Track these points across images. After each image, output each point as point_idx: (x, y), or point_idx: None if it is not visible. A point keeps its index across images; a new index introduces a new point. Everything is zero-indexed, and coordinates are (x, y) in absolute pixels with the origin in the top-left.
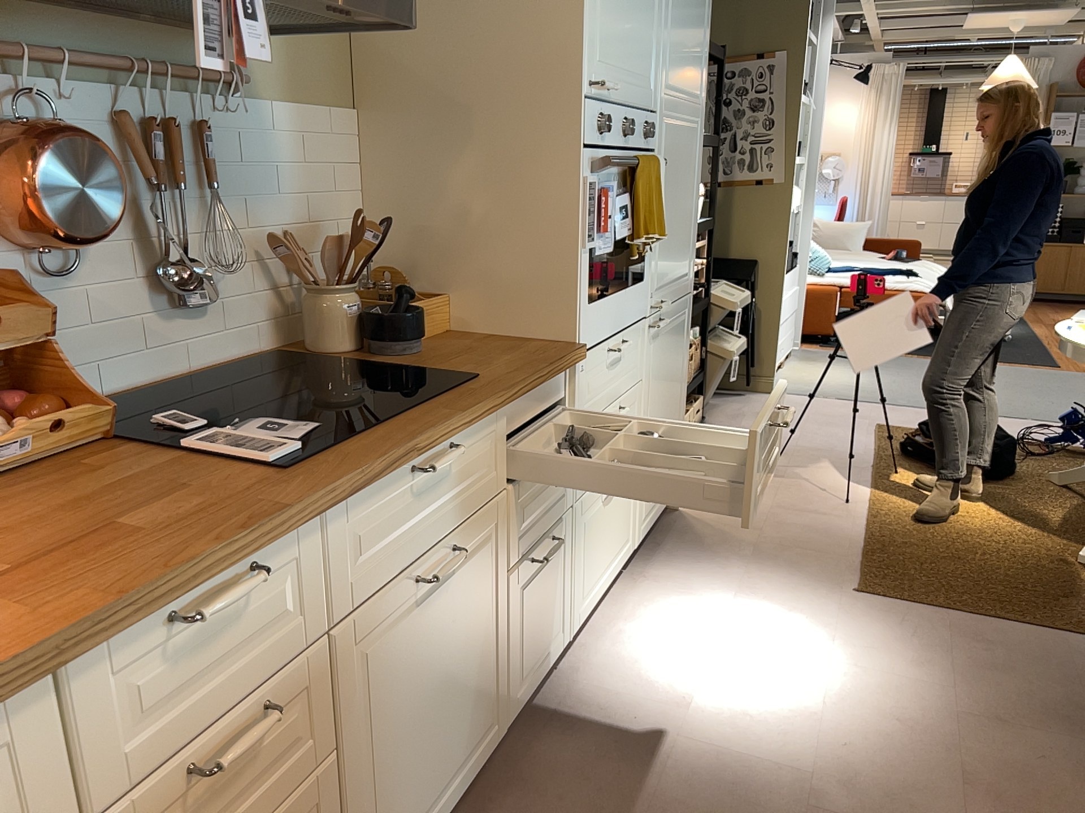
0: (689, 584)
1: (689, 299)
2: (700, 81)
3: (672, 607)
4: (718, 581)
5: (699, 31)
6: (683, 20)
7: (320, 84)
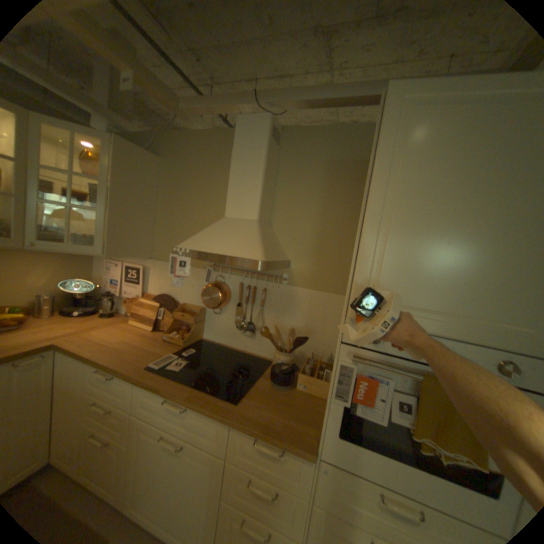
0: None
1: None
2: None
3: None
4: None
5: None
6: None
7: (327, 284)
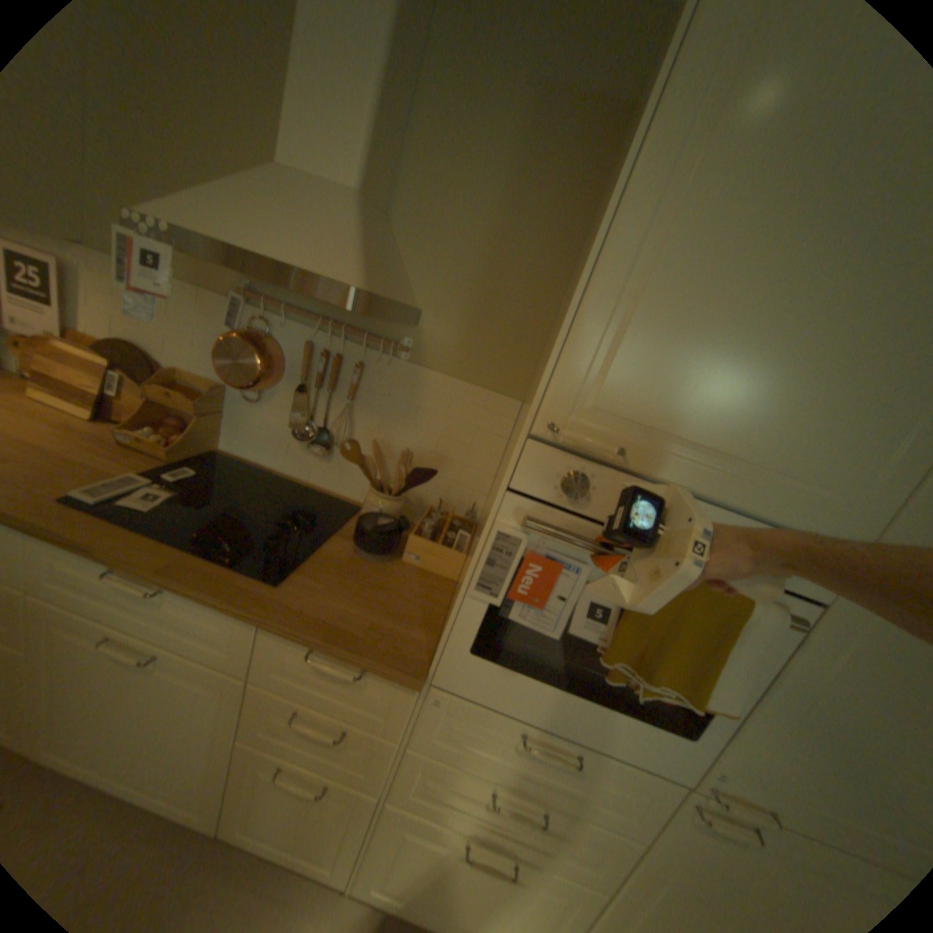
0: None
1: None
2: None
3: None
4: None
5: None
6: None
7: (489, 373)
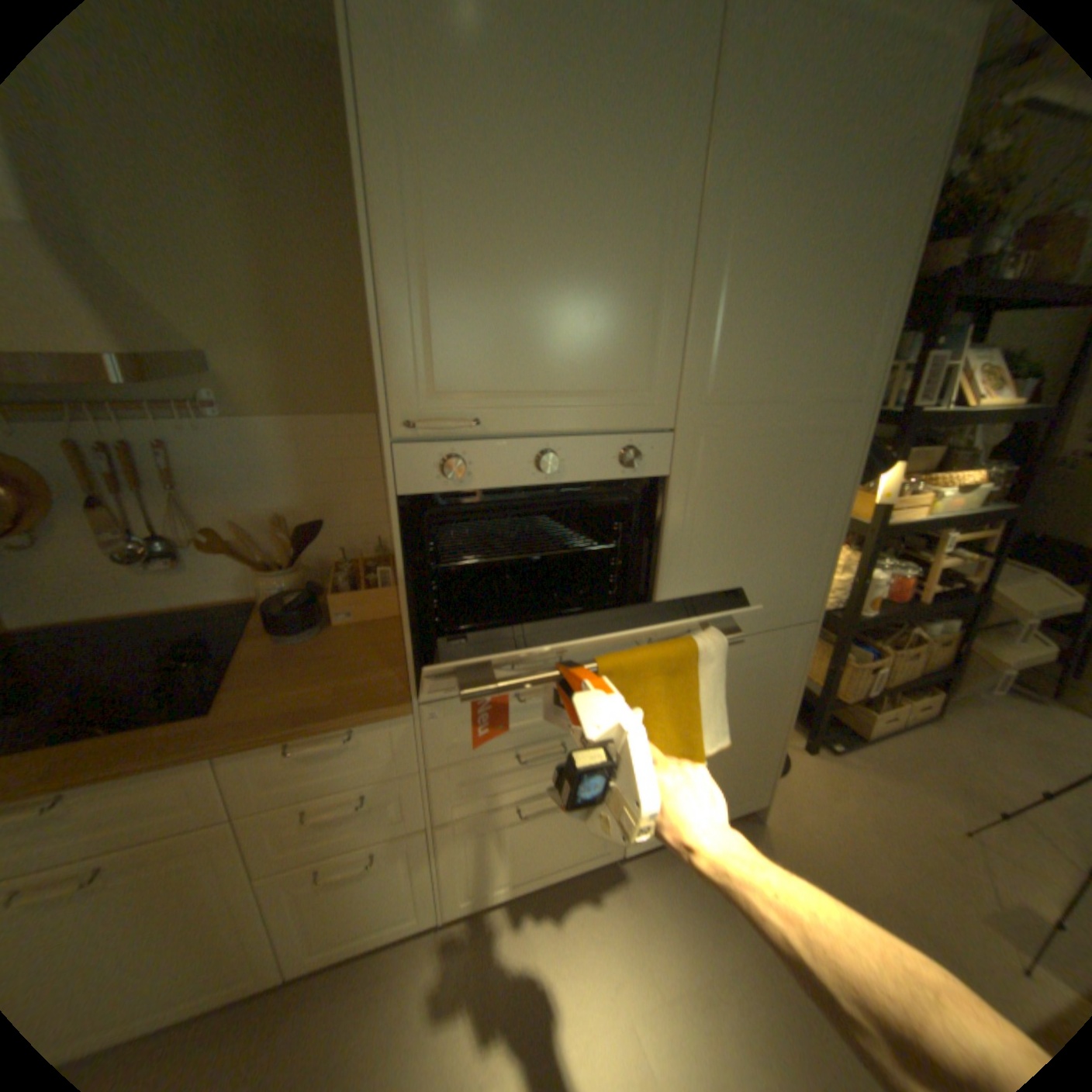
0: (654, 936)
1: (801, 631)
2: (854, 367)
3: (604, 952)
4: (691, 958)
5: (852, 296)
6: (778, 290)
7: (324, 395)
